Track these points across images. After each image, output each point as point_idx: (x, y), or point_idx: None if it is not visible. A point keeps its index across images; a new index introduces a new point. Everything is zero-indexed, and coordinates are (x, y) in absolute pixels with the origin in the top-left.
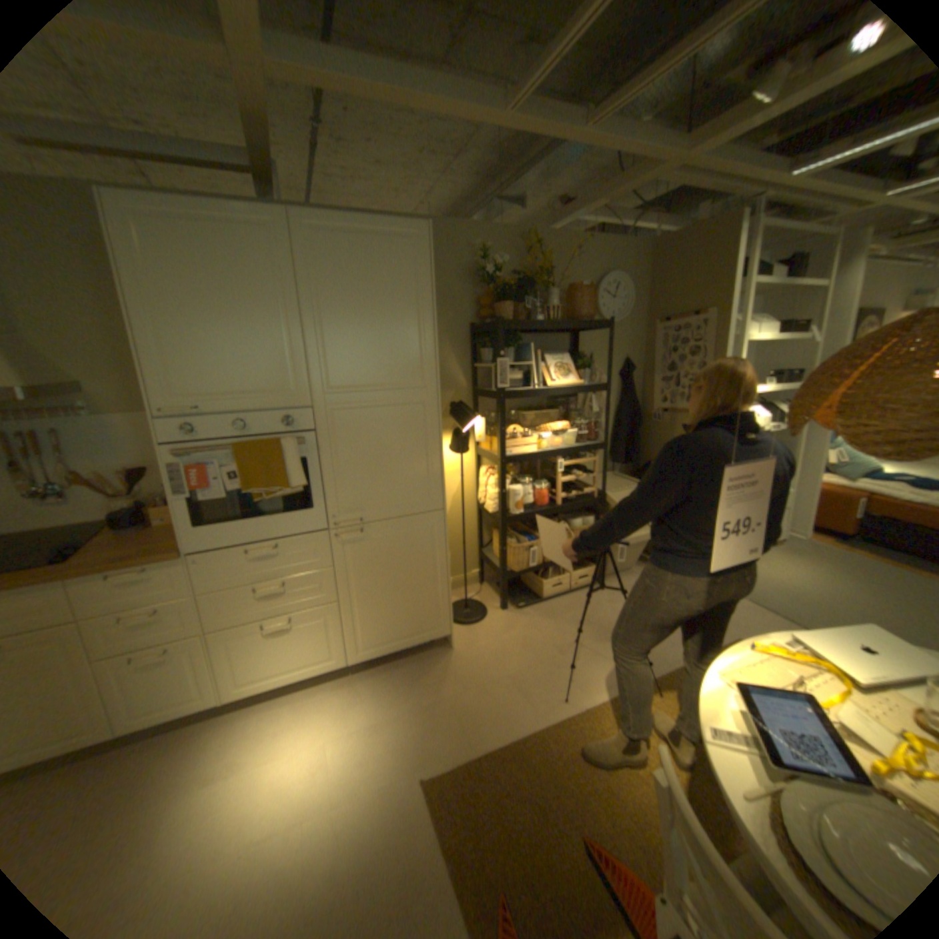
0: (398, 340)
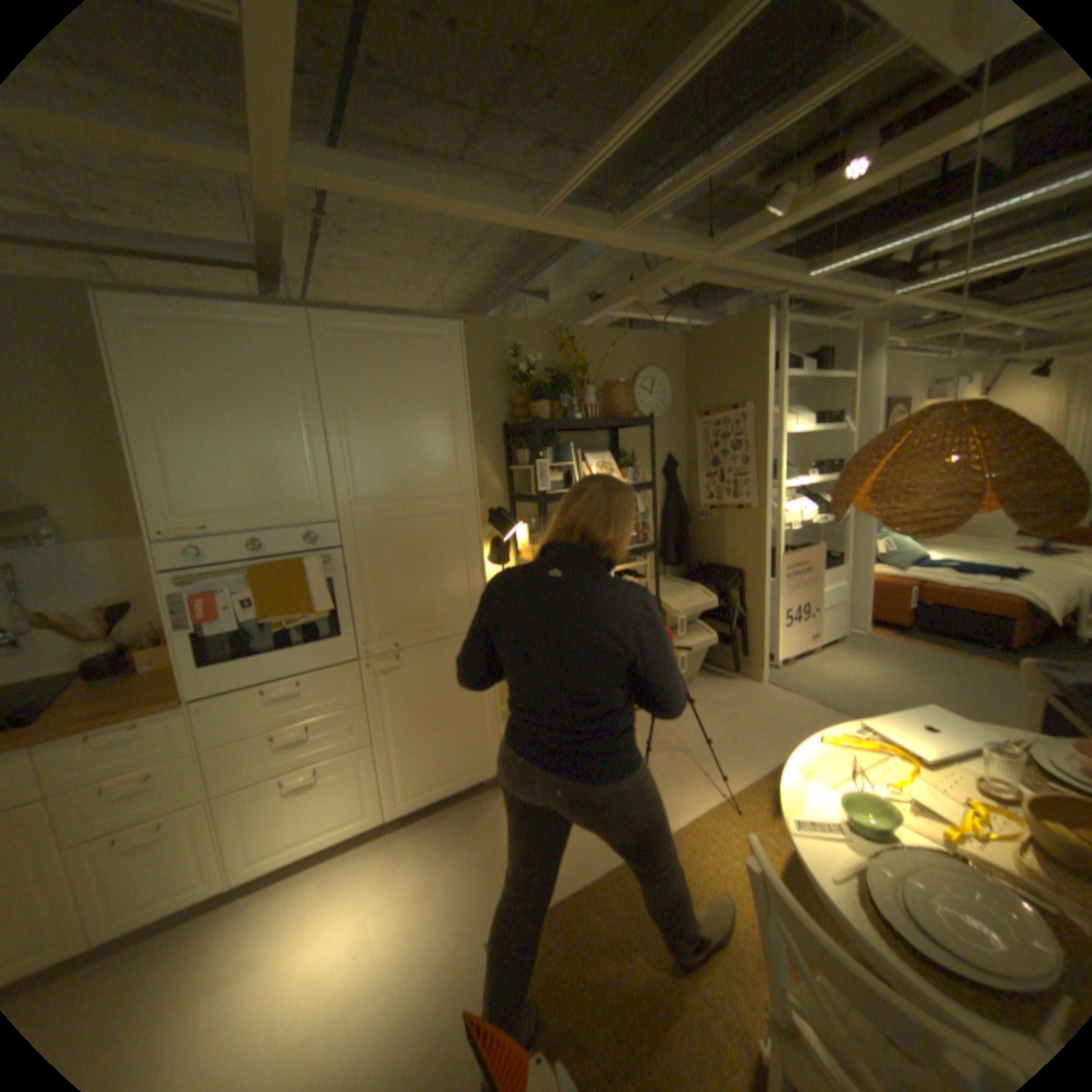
0: (432, 445)
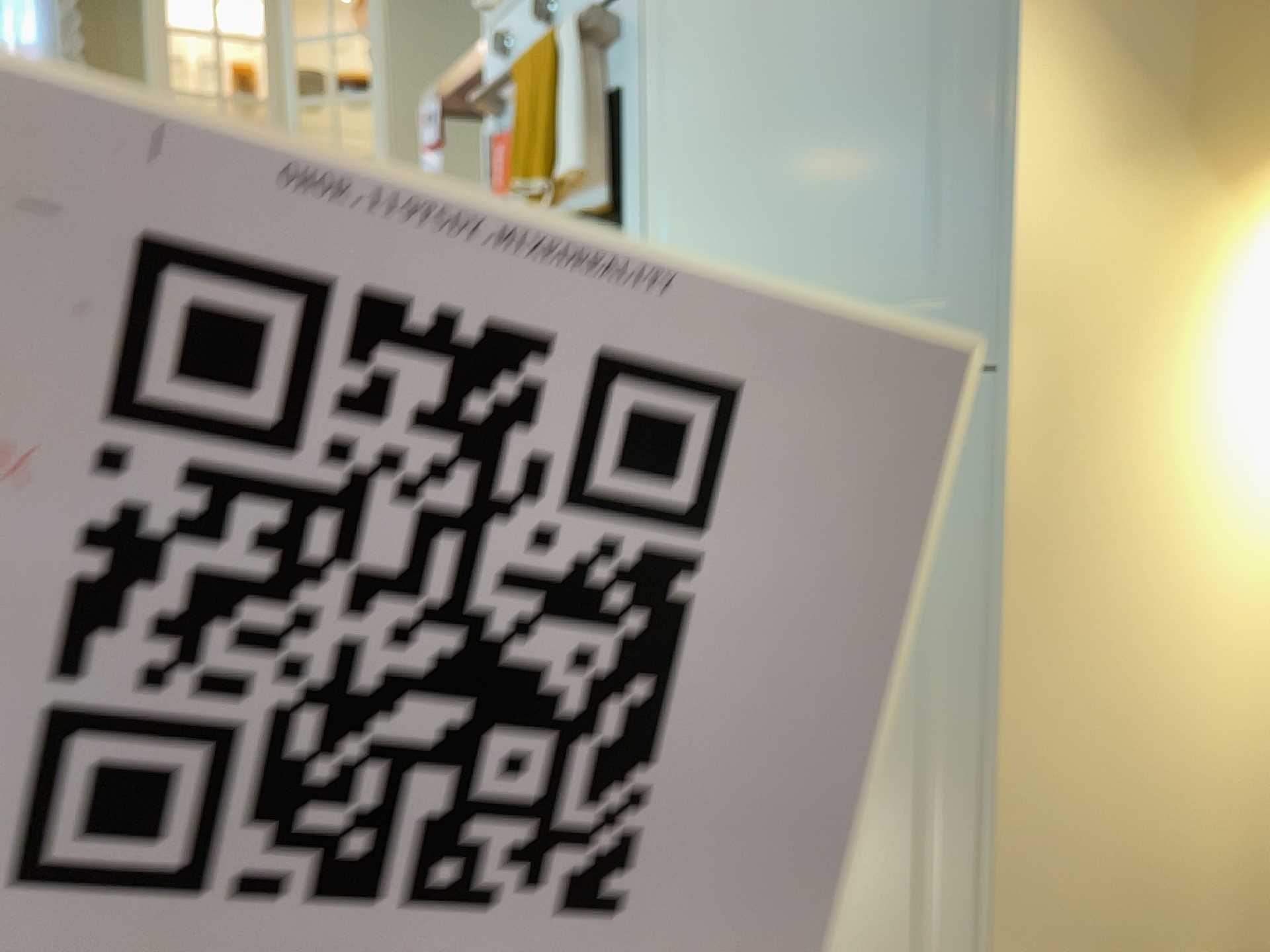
0: None
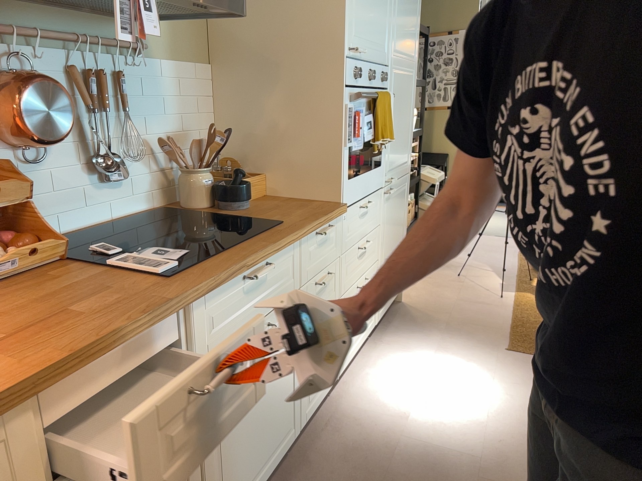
0: (413, 17)
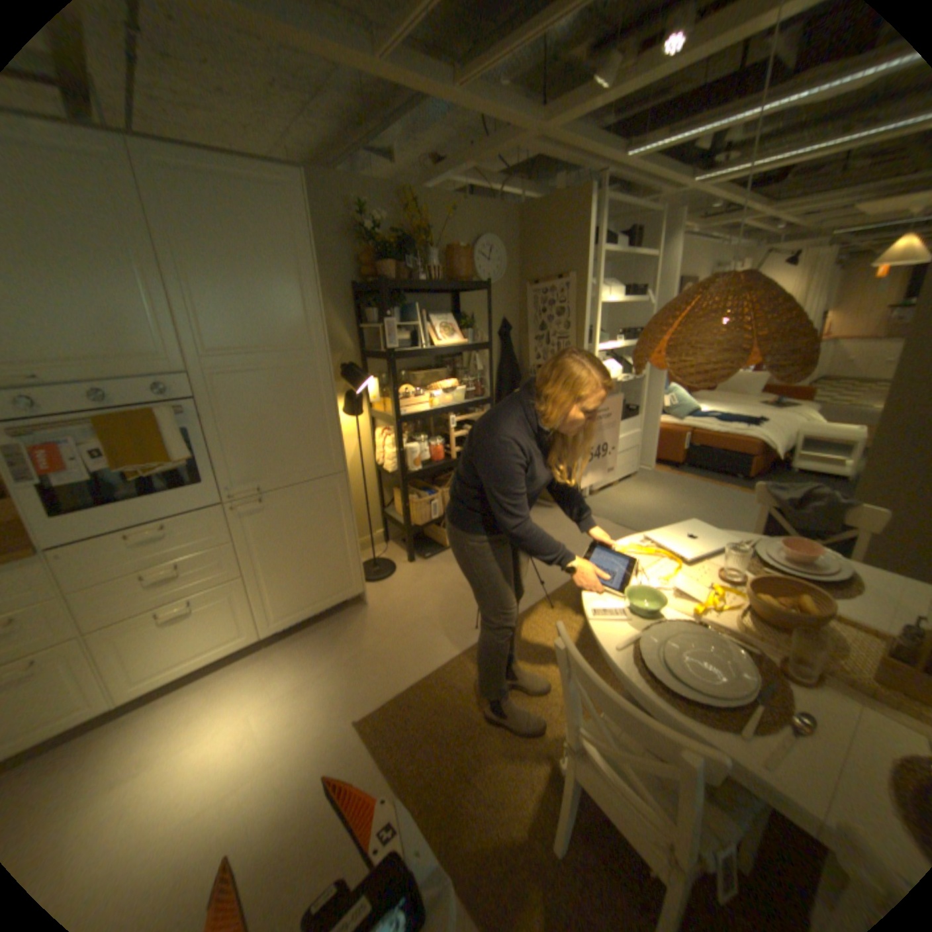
0: (280, 298)
